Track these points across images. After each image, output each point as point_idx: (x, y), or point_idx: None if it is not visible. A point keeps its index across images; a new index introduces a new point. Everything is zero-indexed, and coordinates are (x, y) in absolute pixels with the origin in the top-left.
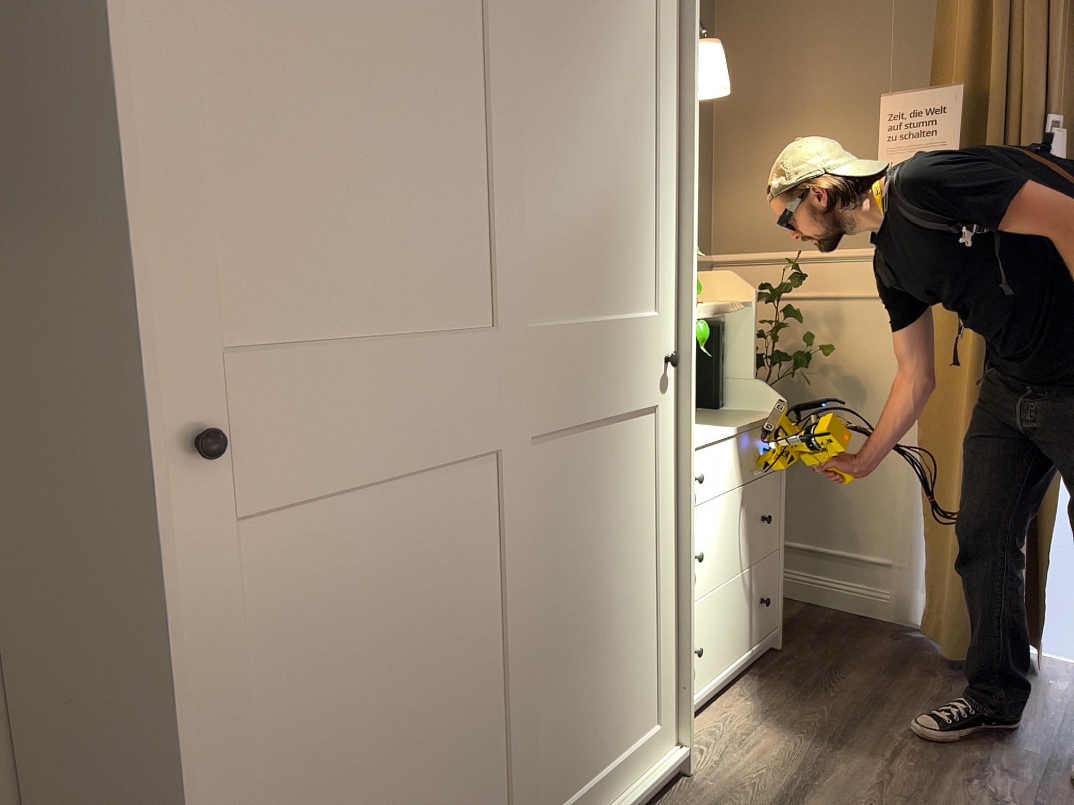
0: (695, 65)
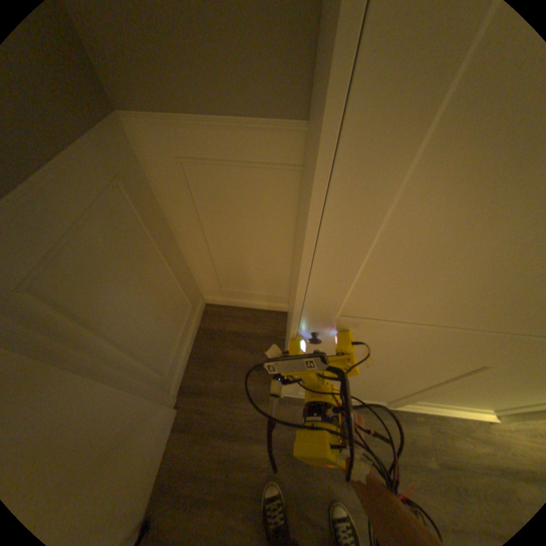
0: None
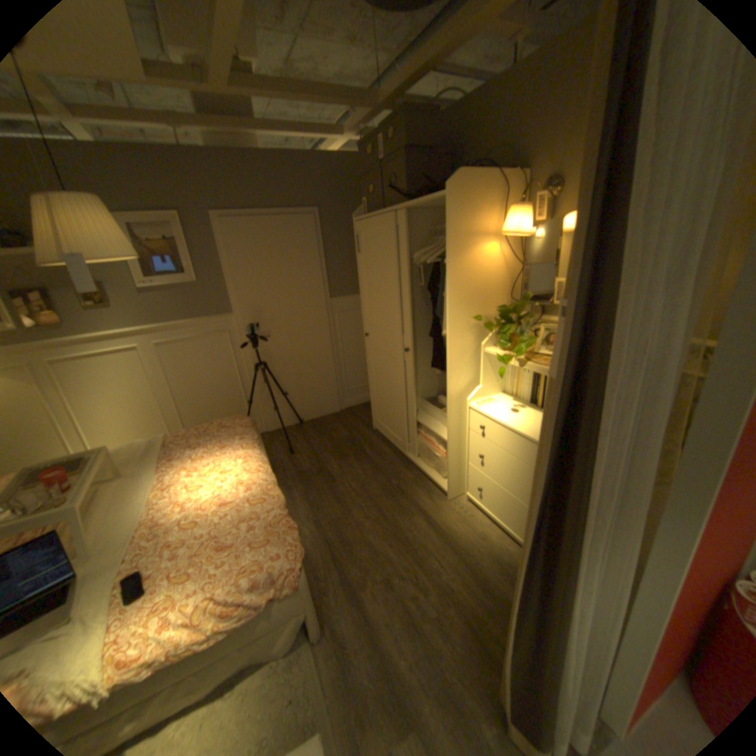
0: (449, 260)
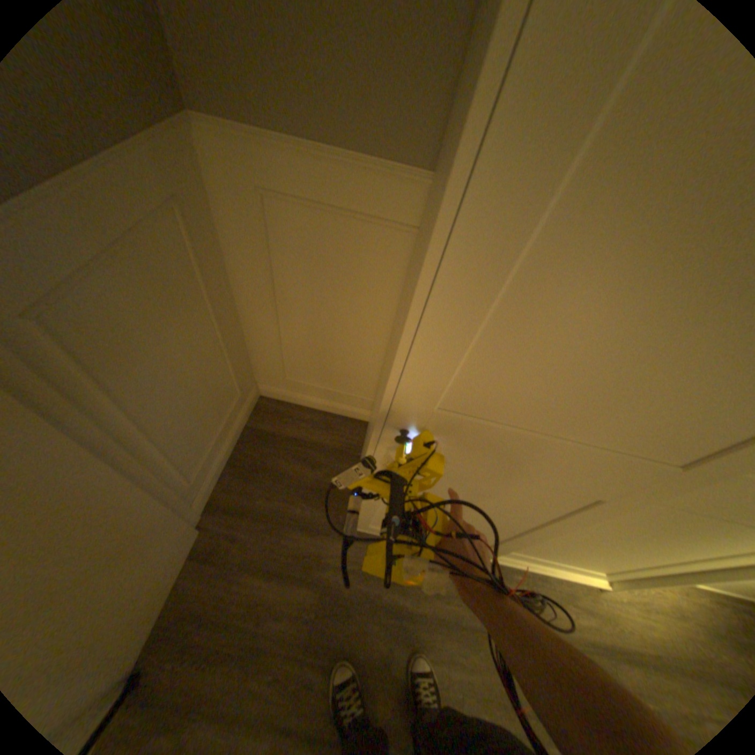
0: None
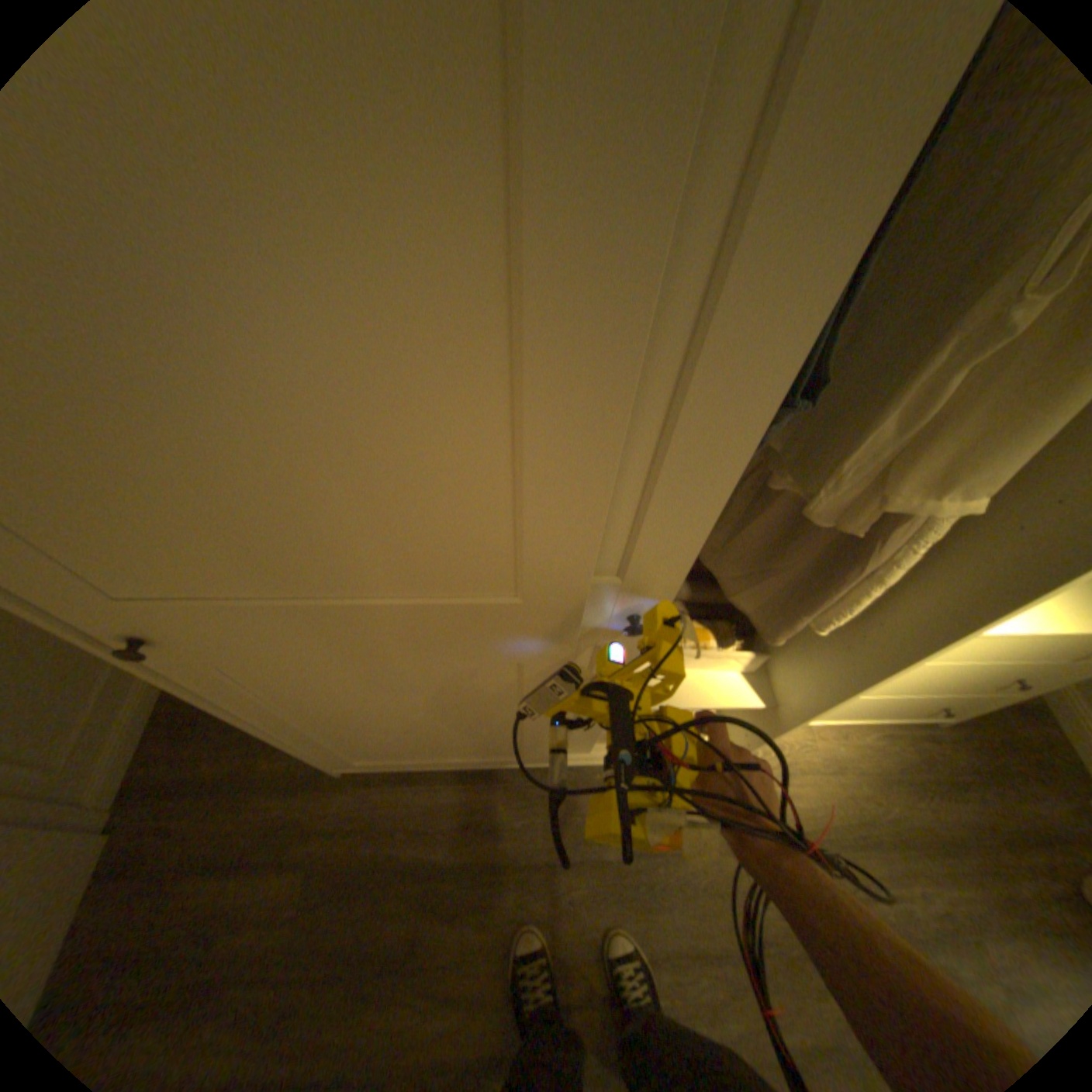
0: None
